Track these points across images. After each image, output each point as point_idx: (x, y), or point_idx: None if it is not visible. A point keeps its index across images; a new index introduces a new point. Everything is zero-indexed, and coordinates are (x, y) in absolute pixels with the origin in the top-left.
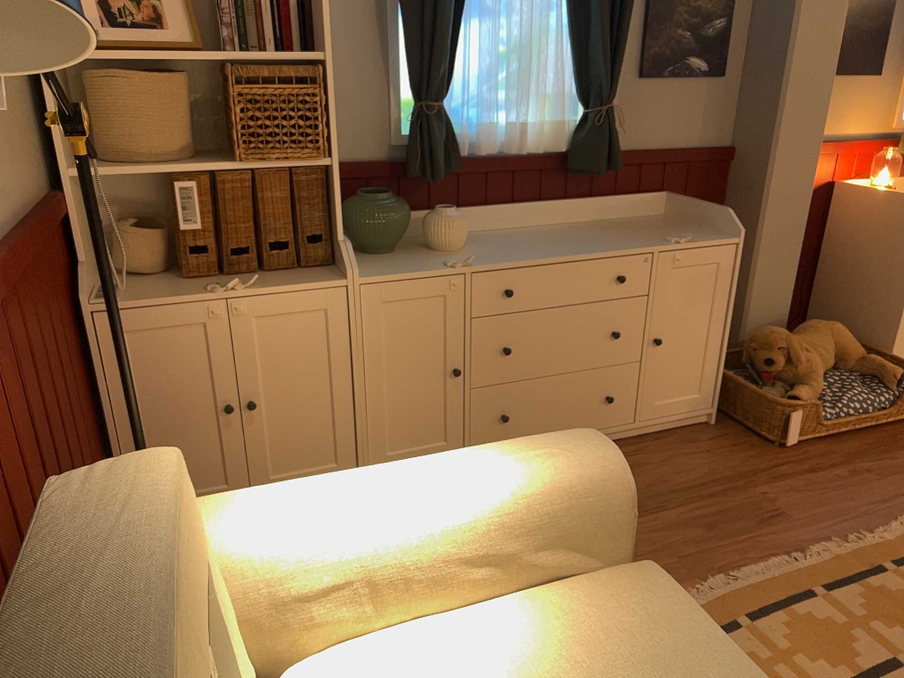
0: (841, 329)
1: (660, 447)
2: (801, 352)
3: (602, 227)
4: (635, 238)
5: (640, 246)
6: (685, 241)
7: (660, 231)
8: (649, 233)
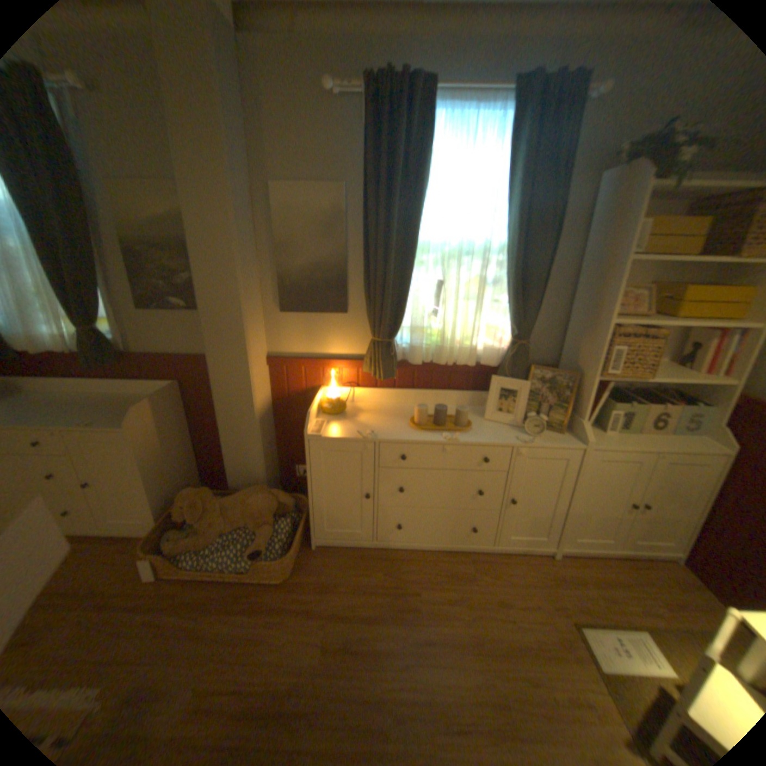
0: (257, 500)
1: (99, 551)
2: (209, 512)
3: (109, 401)
4: (81, 416)
5: (54, 425)
6: (78, 426)
7: (116, 412)
8: (107, 412)
